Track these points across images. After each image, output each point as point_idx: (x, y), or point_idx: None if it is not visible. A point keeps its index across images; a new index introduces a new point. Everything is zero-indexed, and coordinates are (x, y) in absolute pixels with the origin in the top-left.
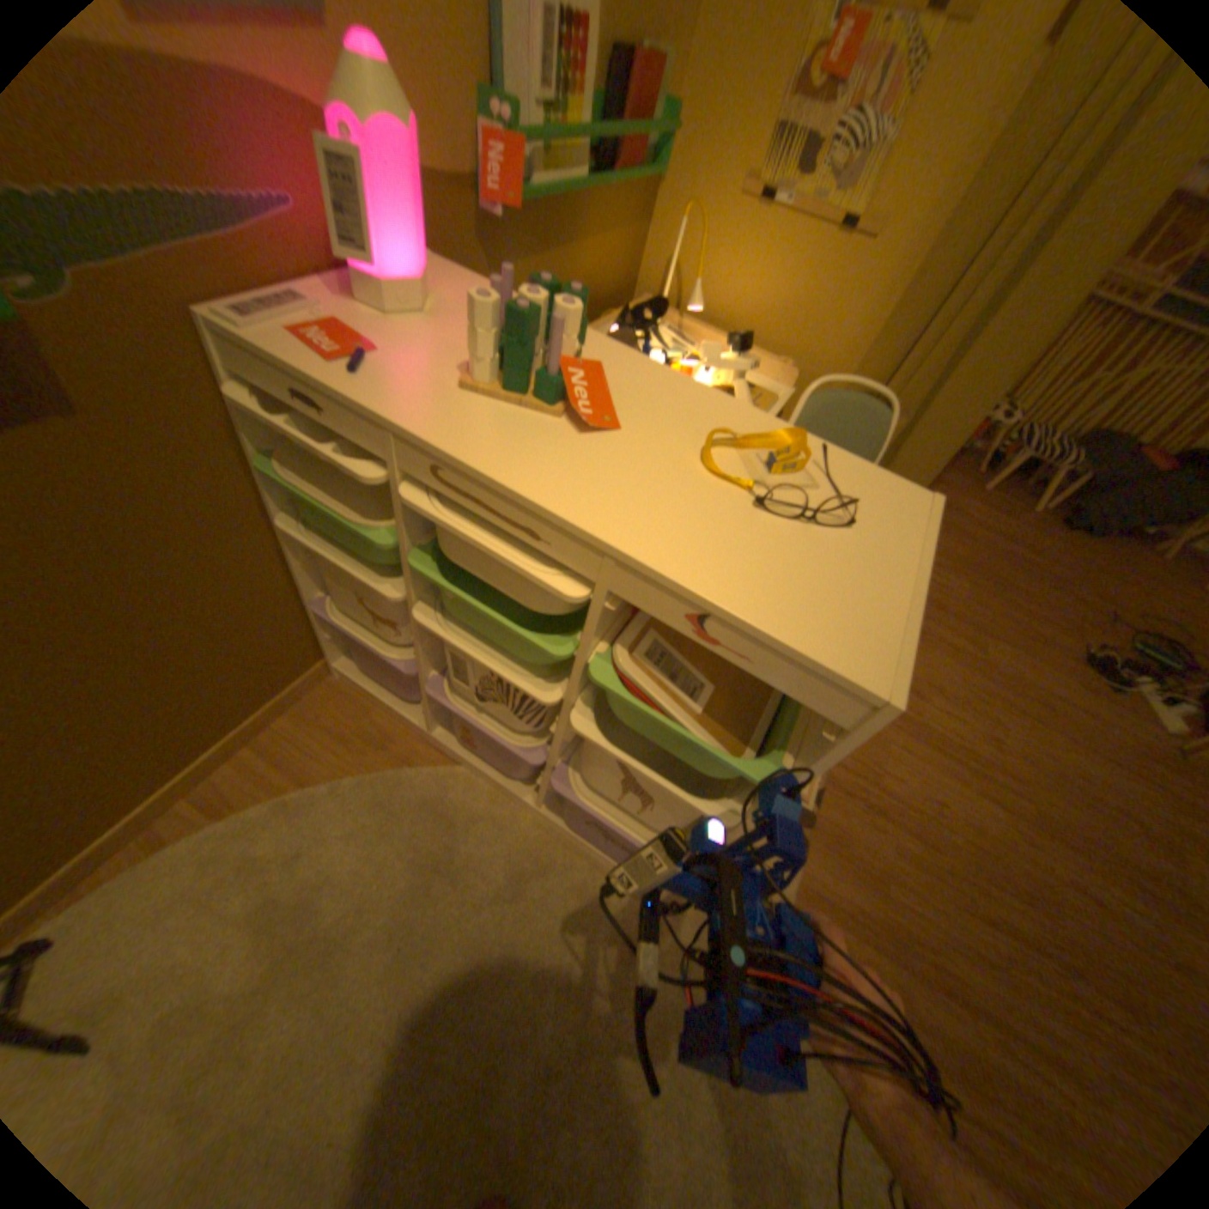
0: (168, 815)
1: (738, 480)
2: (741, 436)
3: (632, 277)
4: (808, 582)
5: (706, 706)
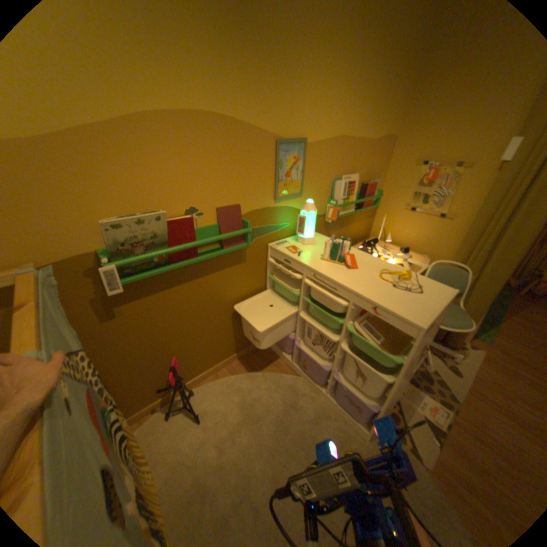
0: (221, 370)
1: (388, 281)
2: (392, 272)
3: (368, 232)
4: (404, 303)
5: (381, 343)
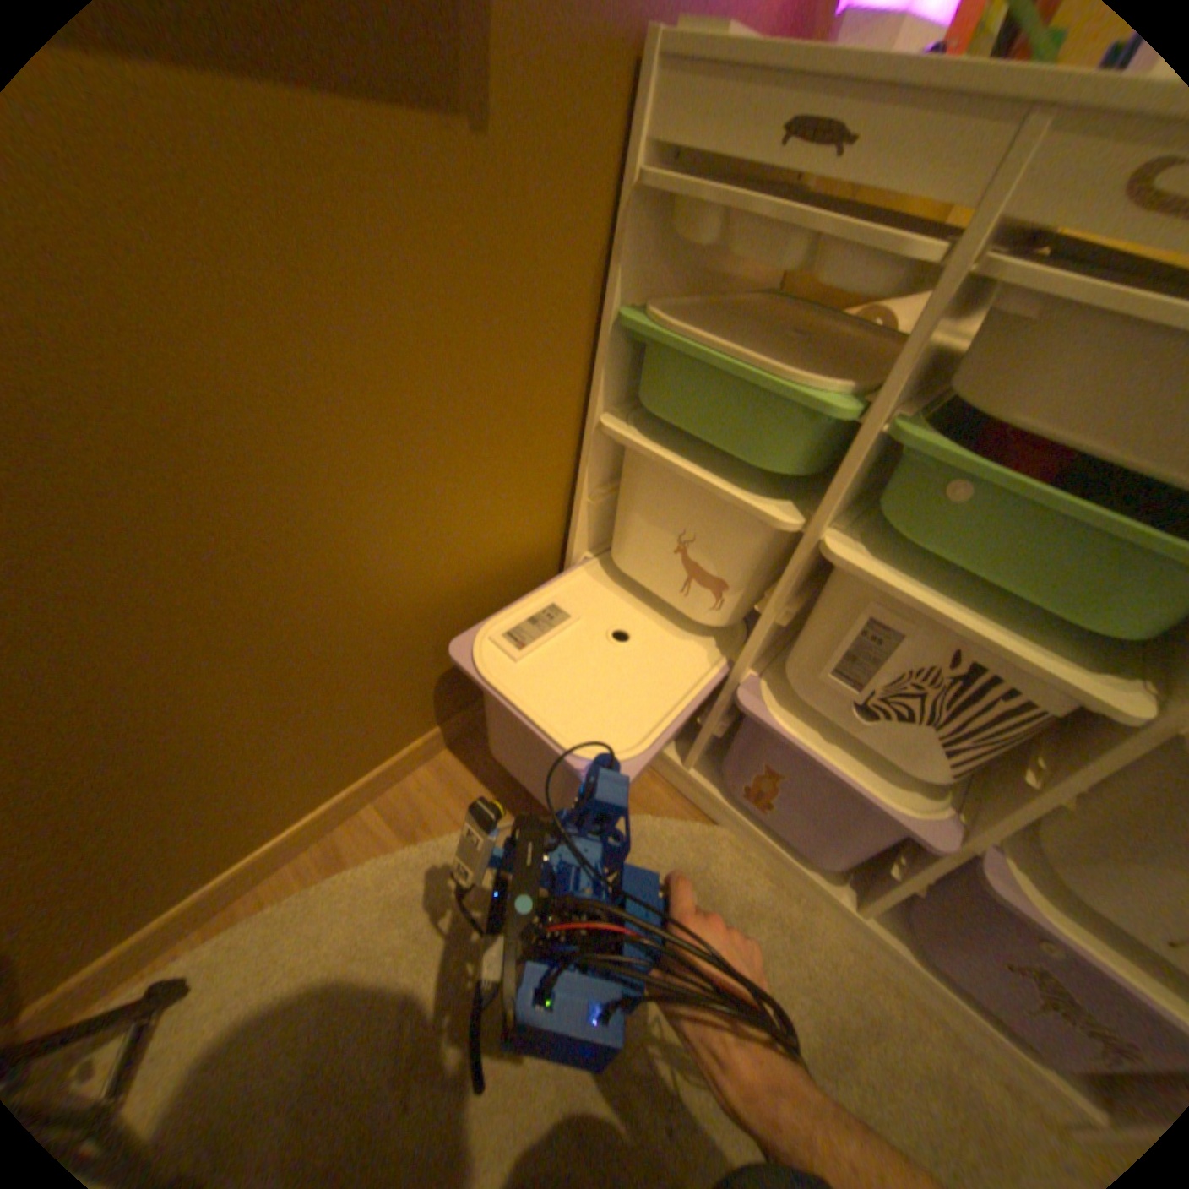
0: (353, 820)
1: None
2: None
3: None
4: None
5: None
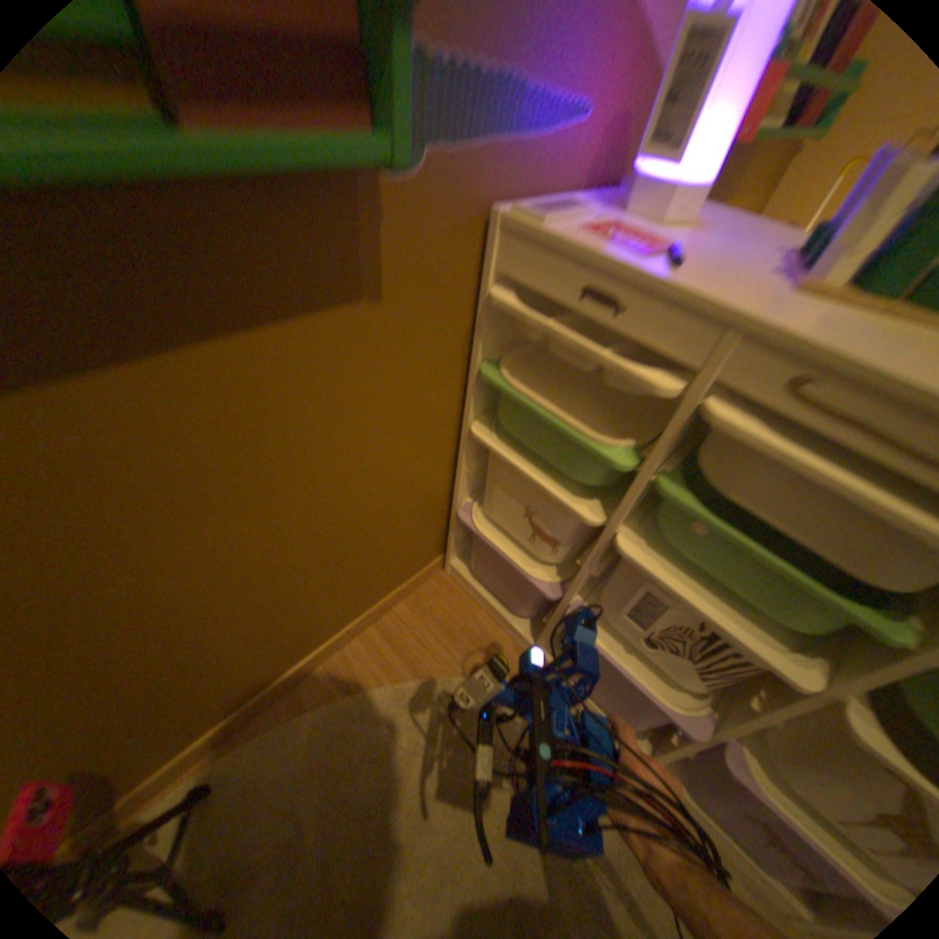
0: (310, 679)
1: None
2: None
3: None
4: None
5: None
